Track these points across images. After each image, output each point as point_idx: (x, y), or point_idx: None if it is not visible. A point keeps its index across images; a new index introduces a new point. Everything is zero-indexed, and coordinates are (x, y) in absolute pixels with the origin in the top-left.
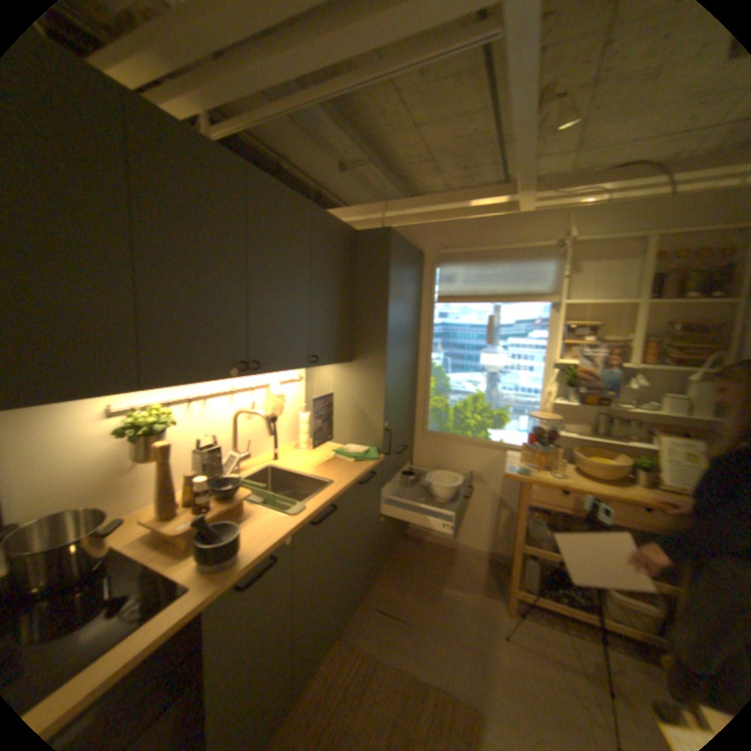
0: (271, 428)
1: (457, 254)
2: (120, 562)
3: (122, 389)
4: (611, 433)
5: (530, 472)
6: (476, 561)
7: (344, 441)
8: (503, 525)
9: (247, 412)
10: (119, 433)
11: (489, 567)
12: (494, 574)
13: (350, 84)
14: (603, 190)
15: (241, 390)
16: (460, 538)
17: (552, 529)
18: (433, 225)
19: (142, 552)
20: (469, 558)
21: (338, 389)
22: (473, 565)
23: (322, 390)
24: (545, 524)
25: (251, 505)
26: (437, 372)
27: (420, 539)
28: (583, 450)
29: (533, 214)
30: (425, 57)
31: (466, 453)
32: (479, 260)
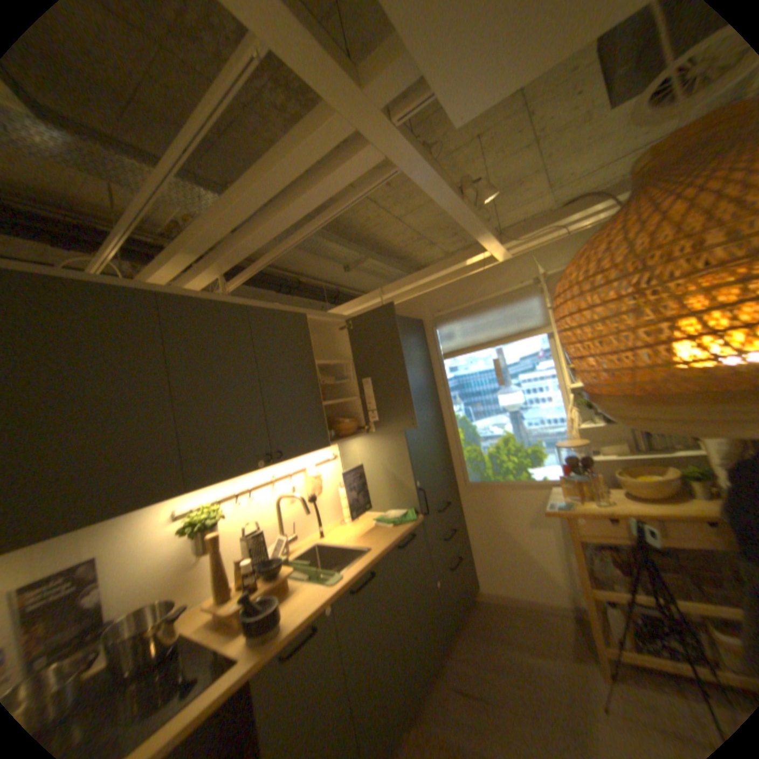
0: (306, 507)
1: (448, 314)
2: (188, 645)
3: (173, 494)
4: (654, 446)
5: (573, 505)
6: (559, 620)
7: (383, 508)
8: (576, 572)
9: (285, 496)
10: (181, 531)
11: (576, 626)
12: (582, 633)
13: (310, 229)
14: (556, 227)
15: (280, 477)
16: (535, 596)
17: (621, 565)
18: (423, 295)
19: (205, 634)
20: (552, 618)
21: (368, 459)
22: (557, 625)
23: (352, 463)
24: (611, 562)
25: (295, 581)
26: (462, 422)
27: (494, 603)
28: (626, 471)
29: (504, 262)
30: (353, 199)
31: (513, 498)
32: (469, 314)
